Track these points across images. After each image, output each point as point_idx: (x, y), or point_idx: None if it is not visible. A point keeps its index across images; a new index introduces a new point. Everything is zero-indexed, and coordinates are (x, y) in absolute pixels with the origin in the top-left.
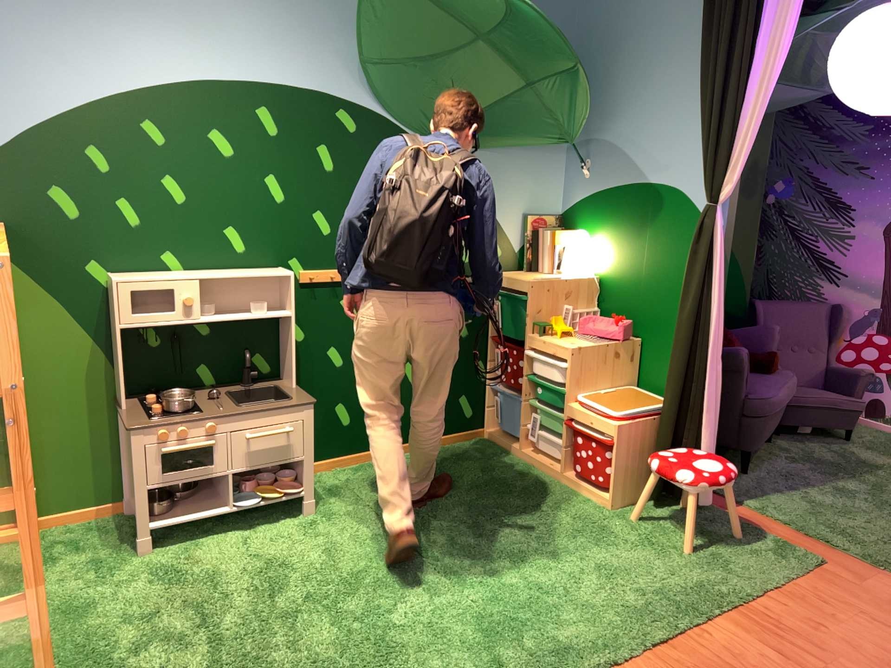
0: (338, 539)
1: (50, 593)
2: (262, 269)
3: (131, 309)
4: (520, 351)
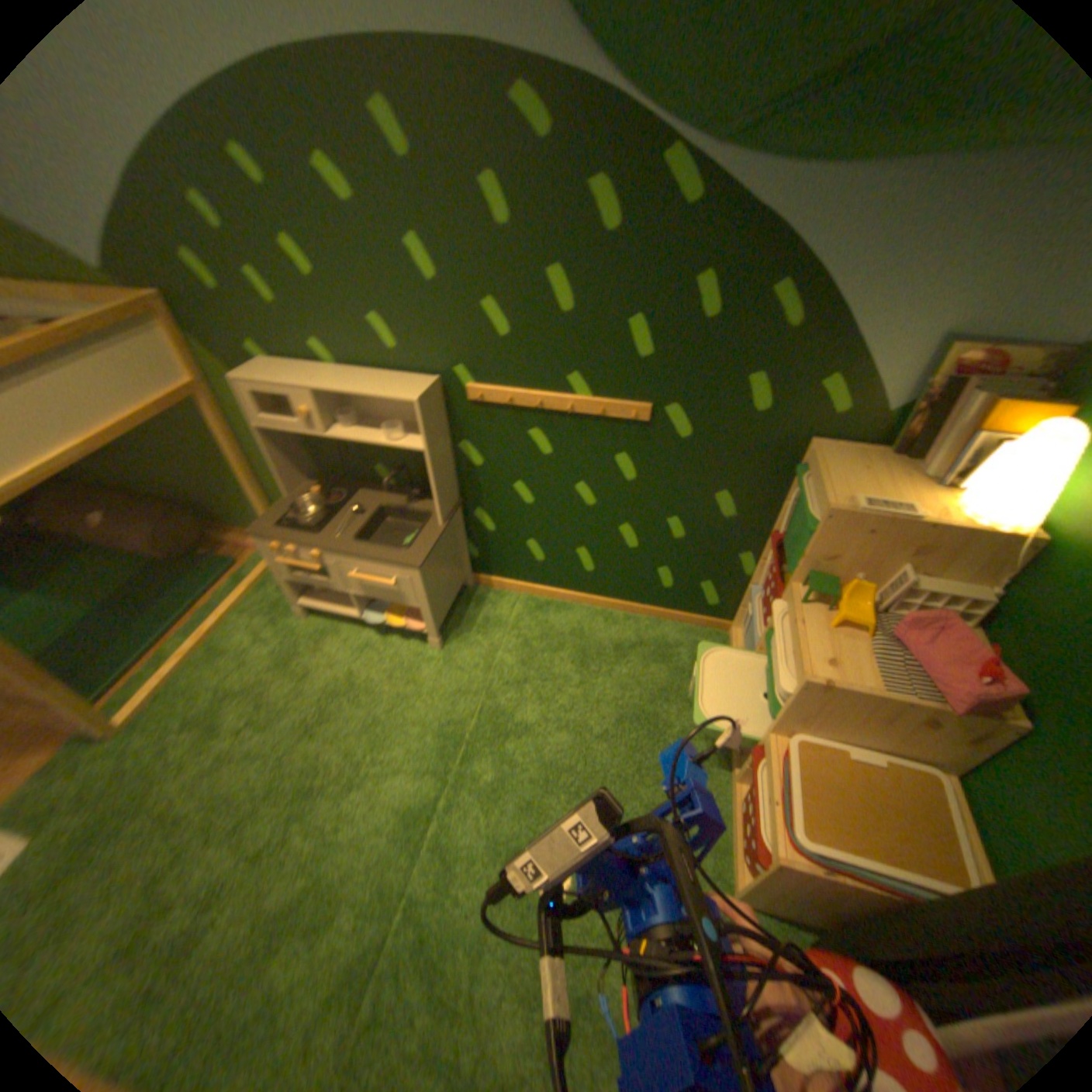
0: (411, 706)
1: (203, 630)
2: (415, 374)
3: (252, 408)
4: (777, 599)
